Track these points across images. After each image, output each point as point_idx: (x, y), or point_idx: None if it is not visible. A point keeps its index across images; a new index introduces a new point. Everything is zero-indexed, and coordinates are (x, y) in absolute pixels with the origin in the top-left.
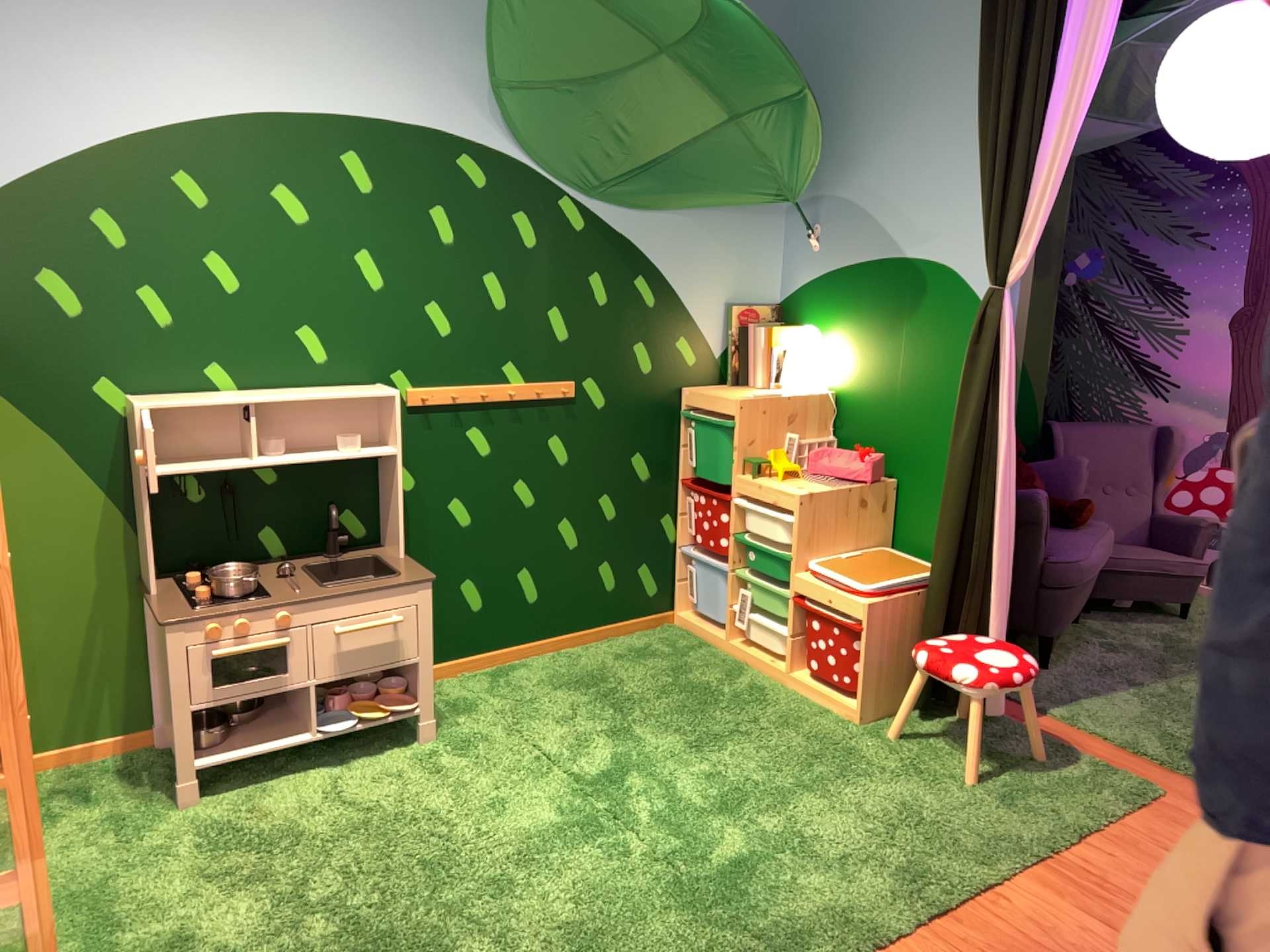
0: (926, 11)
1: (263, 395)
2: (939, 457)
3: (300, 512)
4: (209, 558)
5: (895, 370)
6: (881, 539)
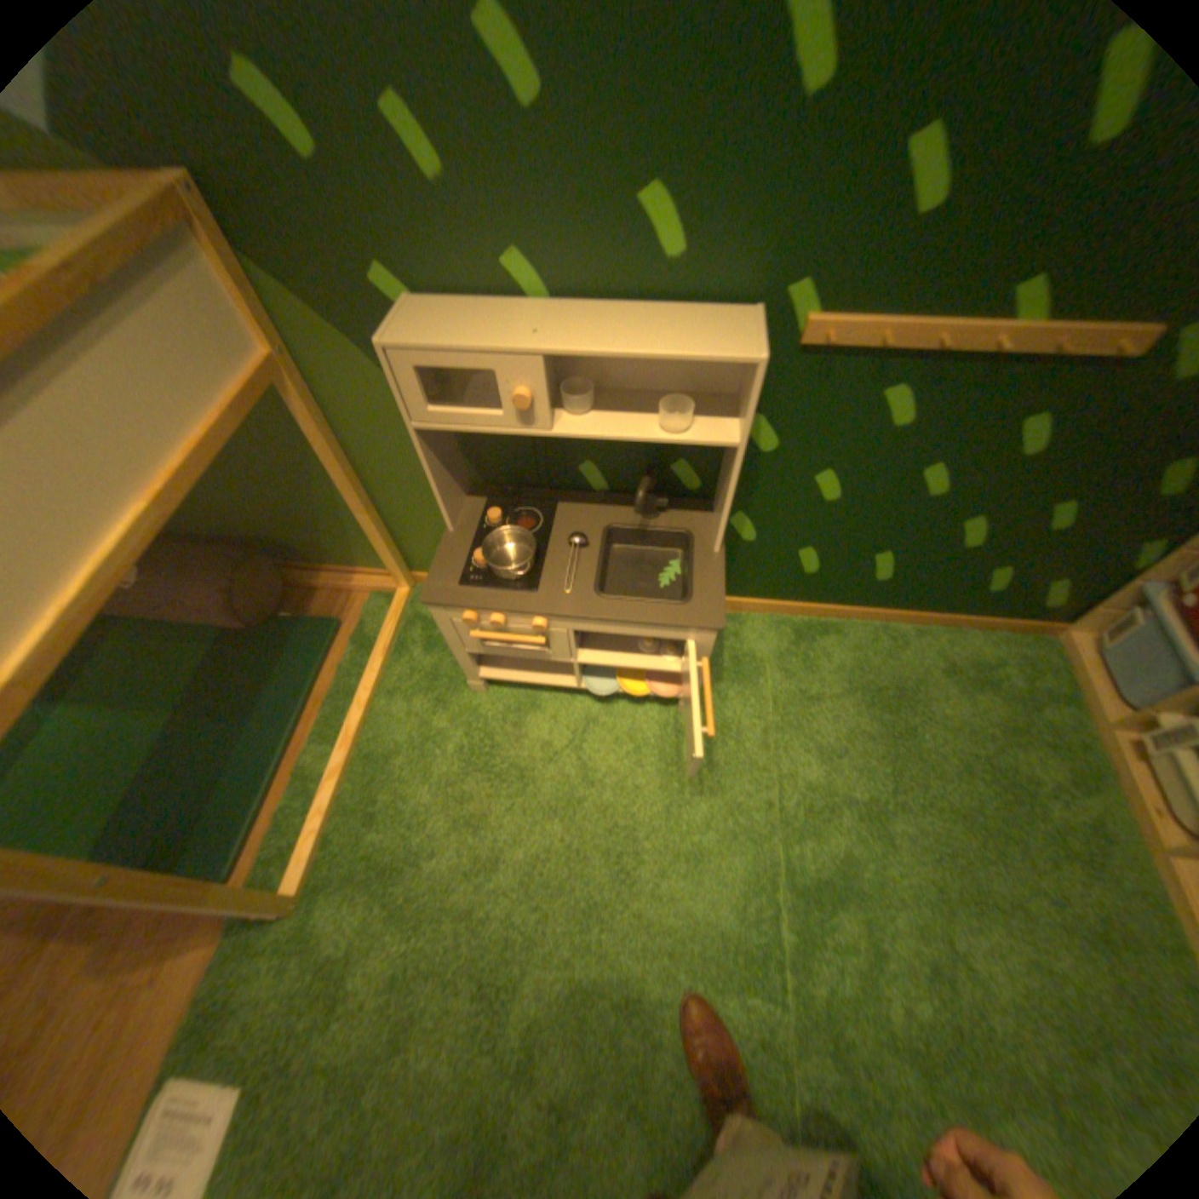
0: None
1: (557, 333)
2: None
3: (626, 455)
4: (529, 480)
5: None
6: None
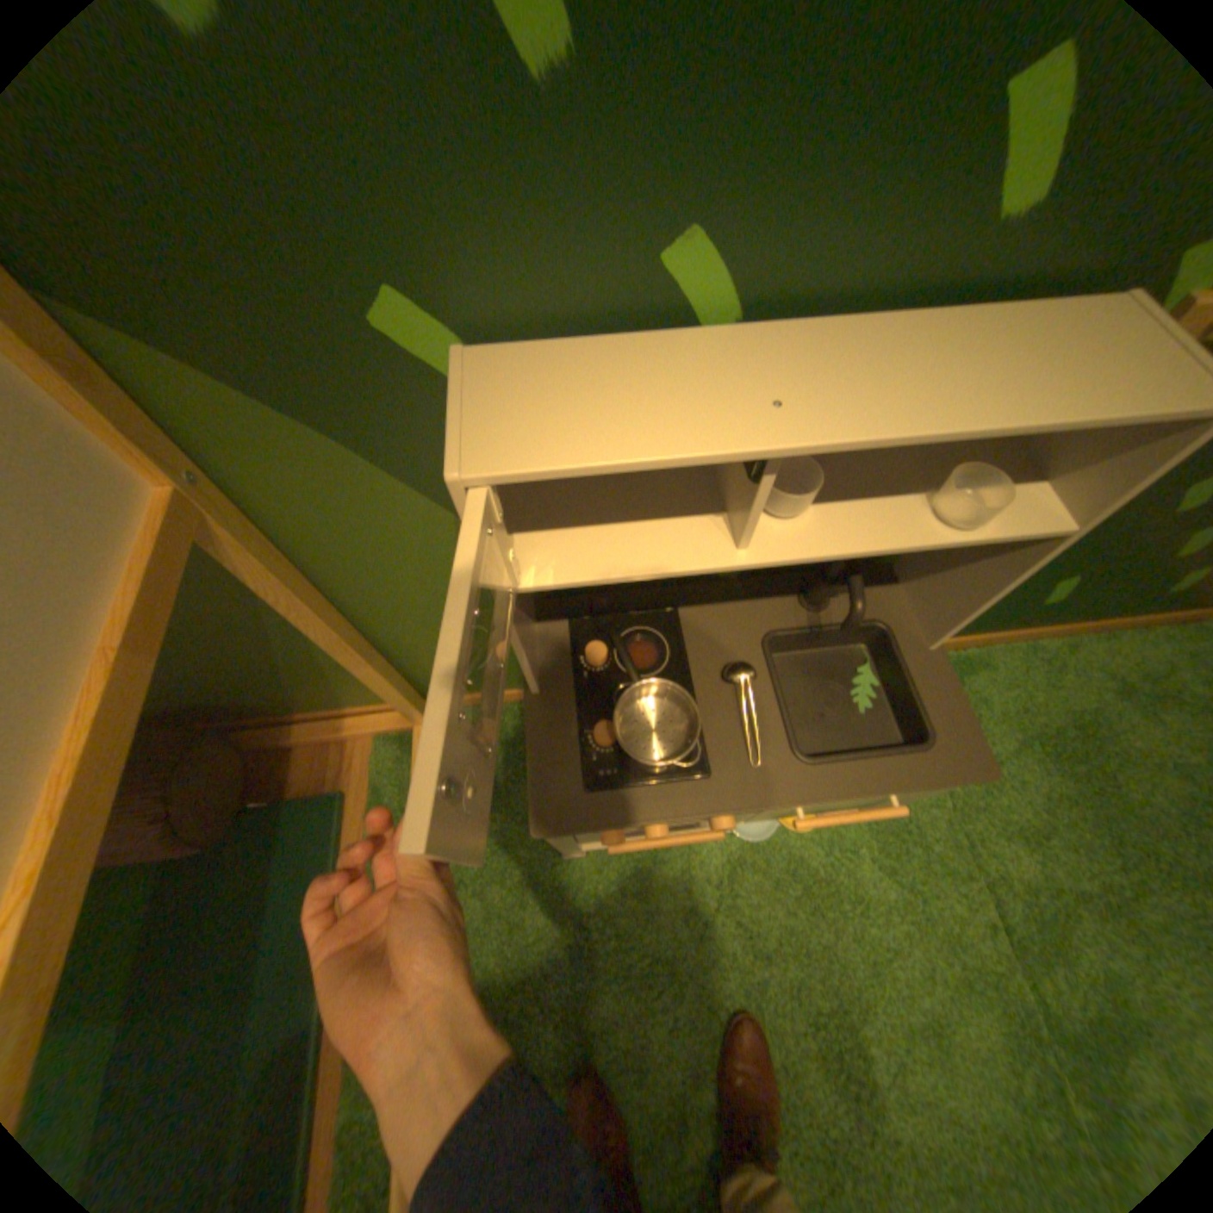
0: None
1: (820, 398)
2: None
3: None
4: None
5: None
6: None
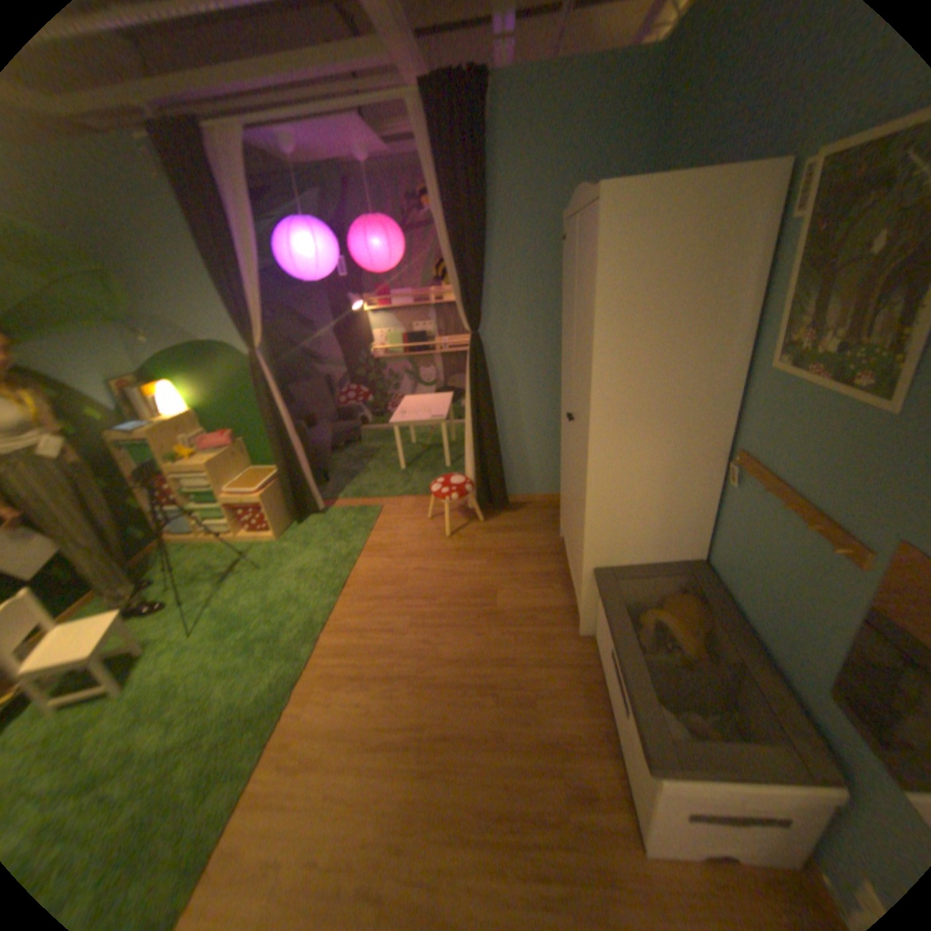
0: (153, 216)
1: None
2: (258, 423)
3: None
4: None
5: (219, 393)
6: (248, 465)
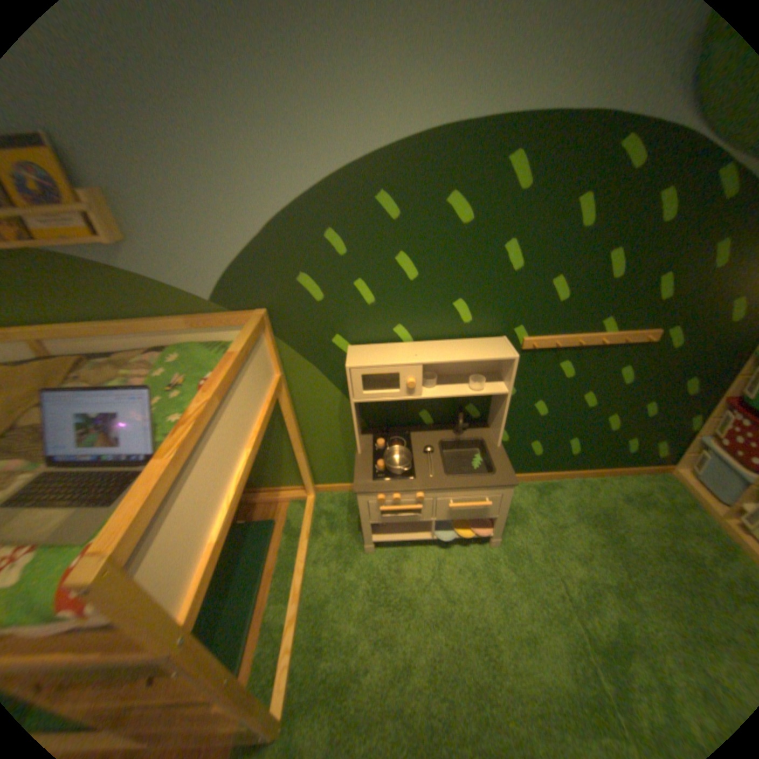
0: None
1: (424, 355)
2: None
3: (442, 405)
4: (392, 423)
5: None
6: None
